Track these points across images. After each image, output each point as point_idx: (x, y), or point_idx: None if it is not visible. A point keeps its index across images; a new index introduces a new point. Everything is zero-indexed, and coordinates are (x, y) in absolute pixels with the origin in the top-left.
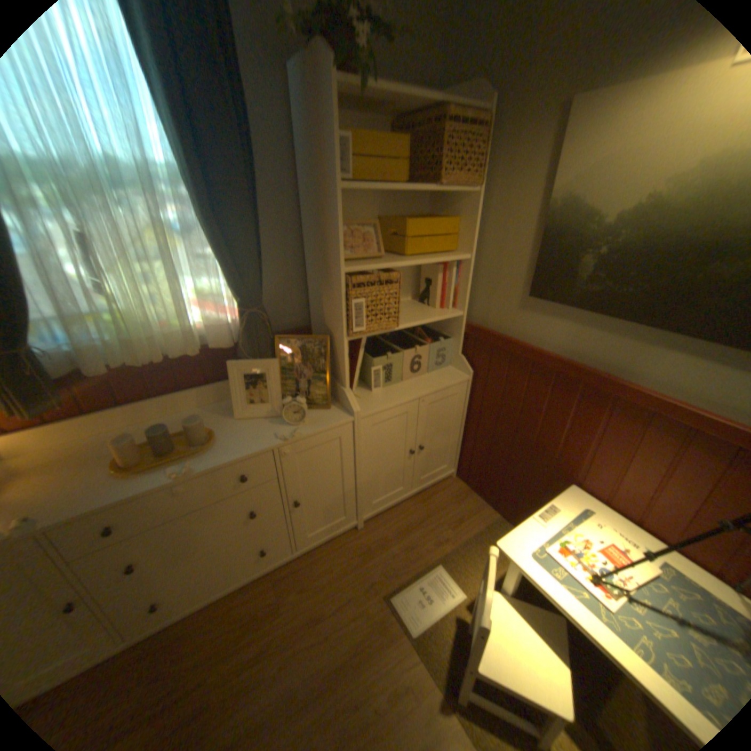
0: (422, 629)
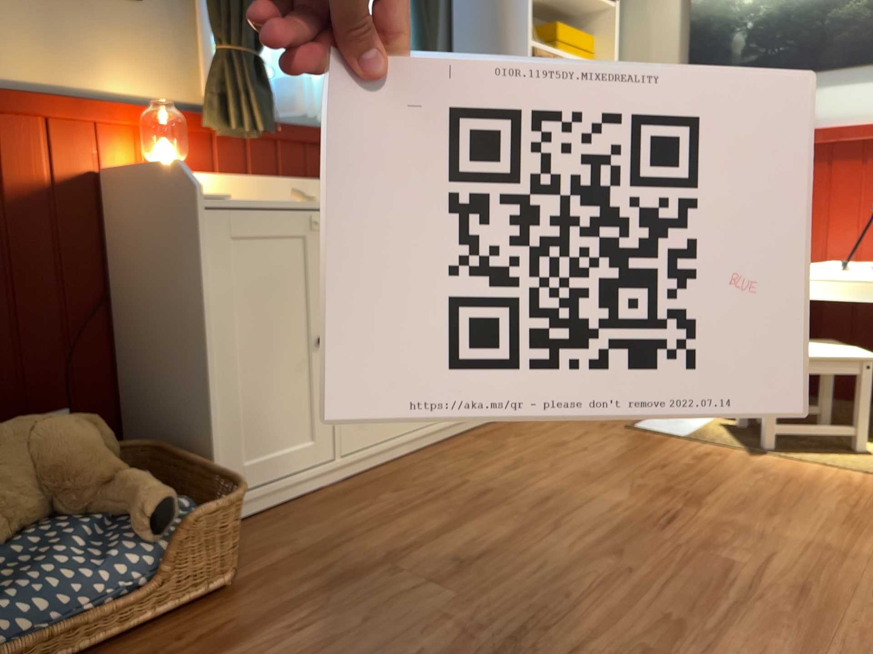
0: (688, 431)
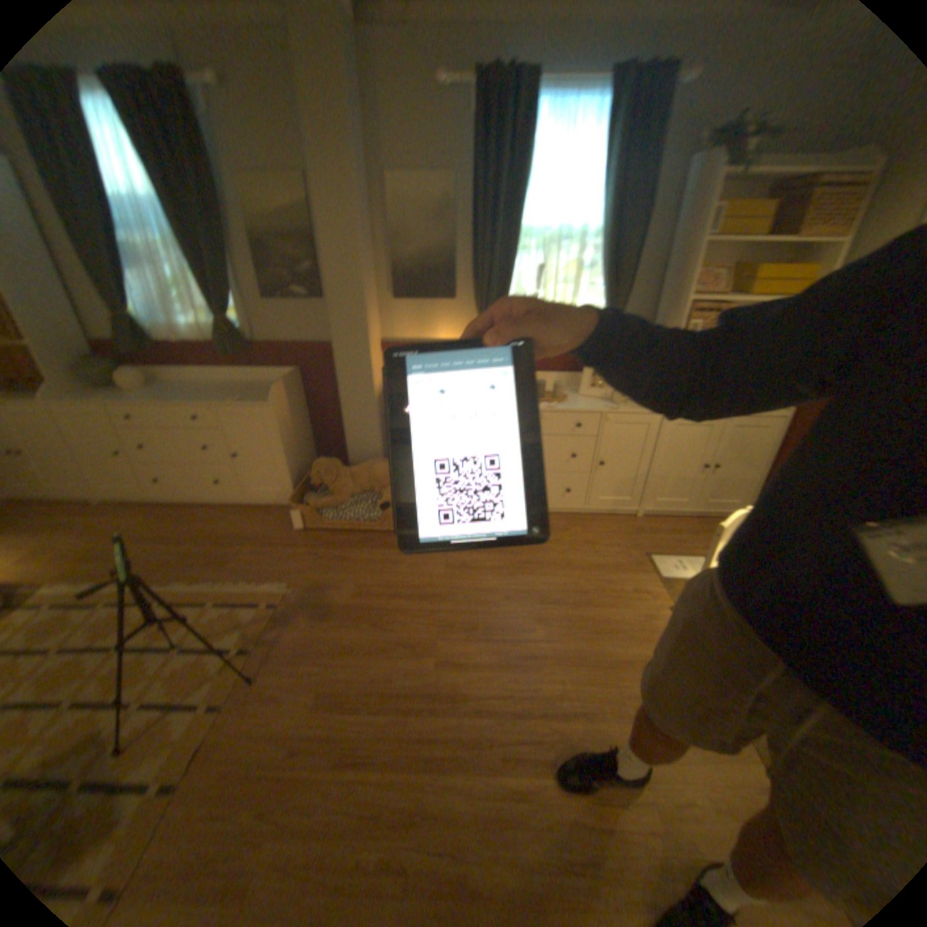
0: (671, 576)
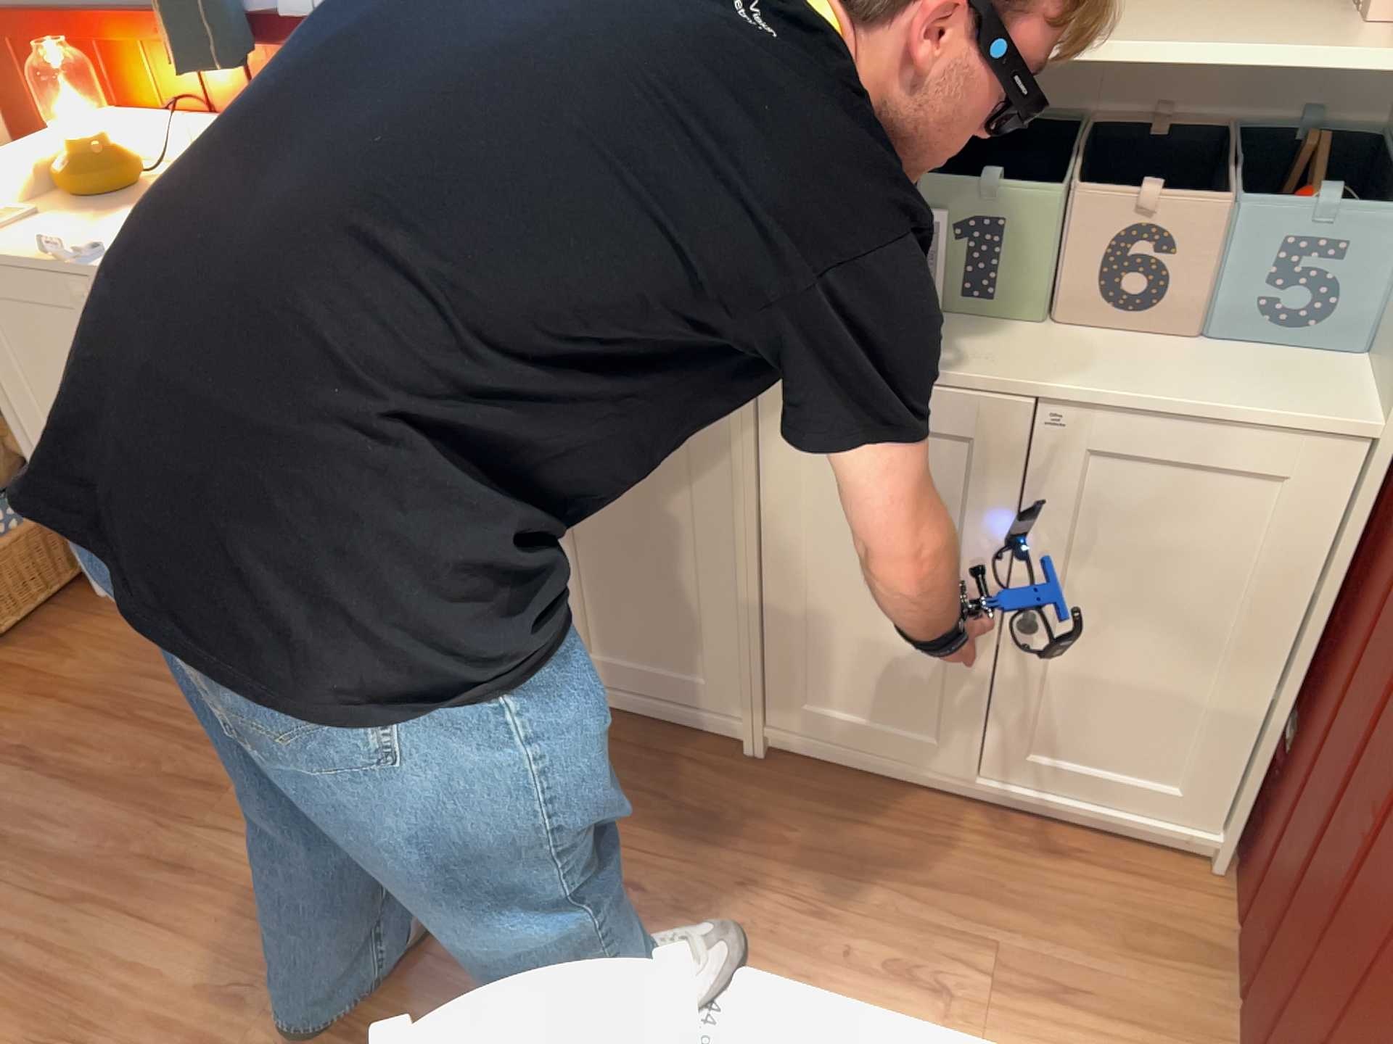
0: None
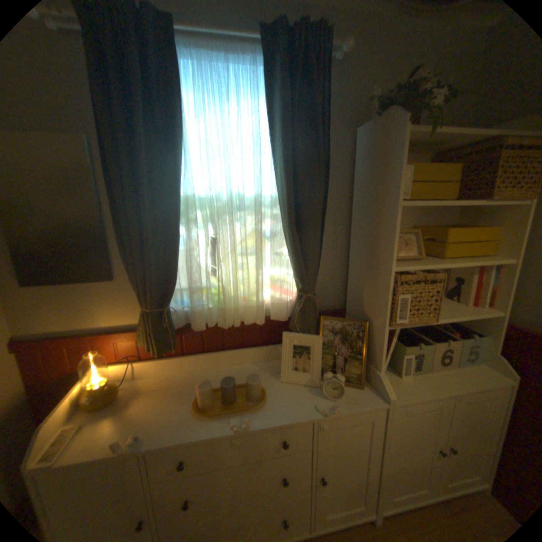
0: None
